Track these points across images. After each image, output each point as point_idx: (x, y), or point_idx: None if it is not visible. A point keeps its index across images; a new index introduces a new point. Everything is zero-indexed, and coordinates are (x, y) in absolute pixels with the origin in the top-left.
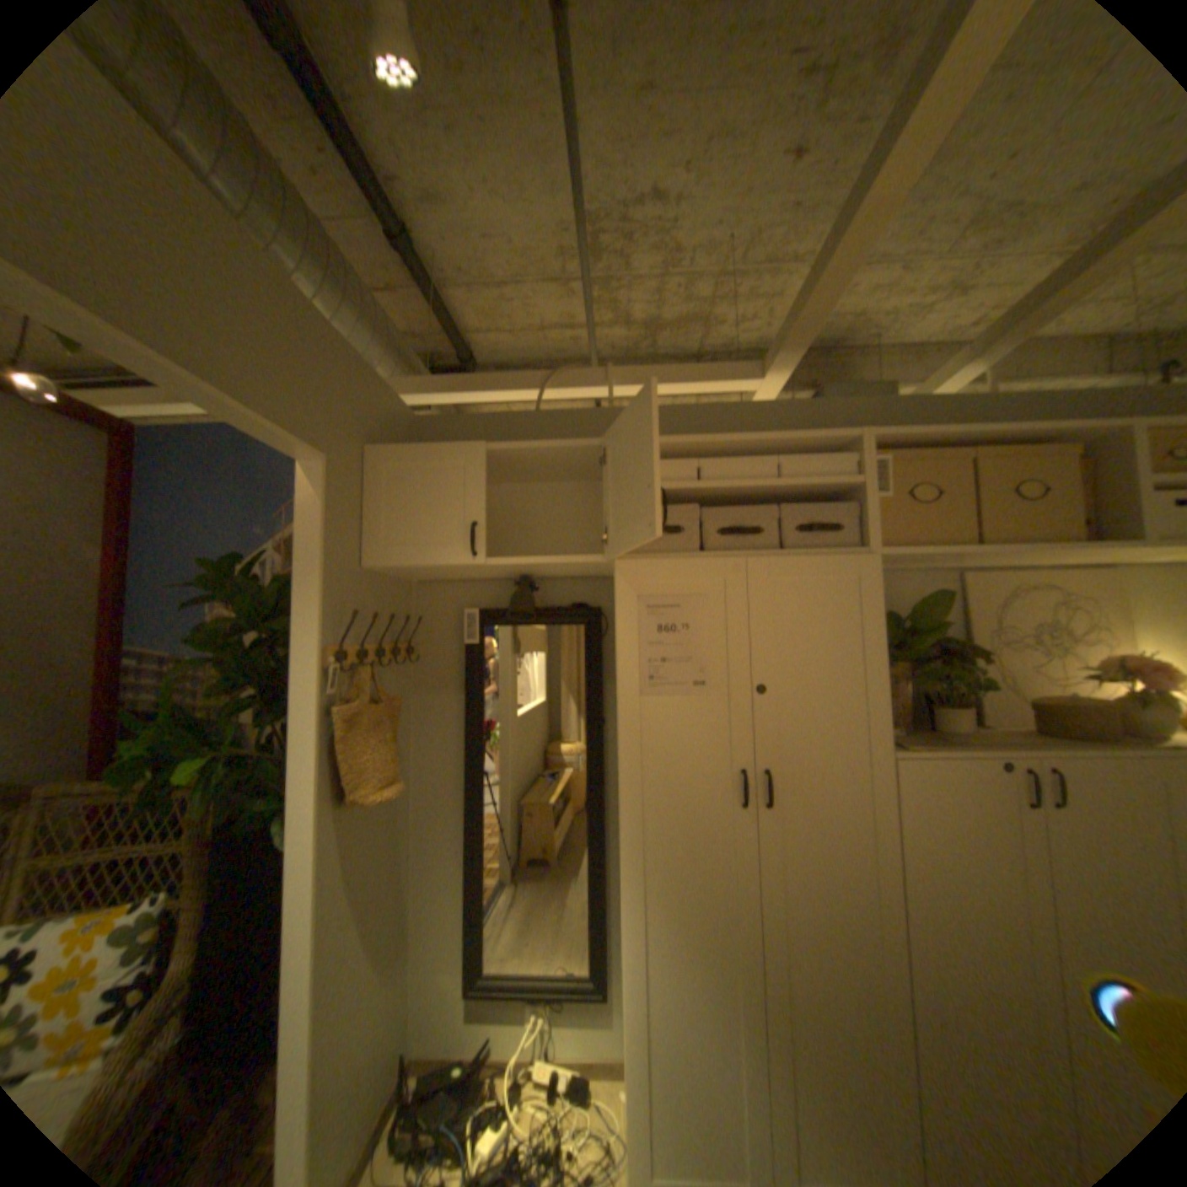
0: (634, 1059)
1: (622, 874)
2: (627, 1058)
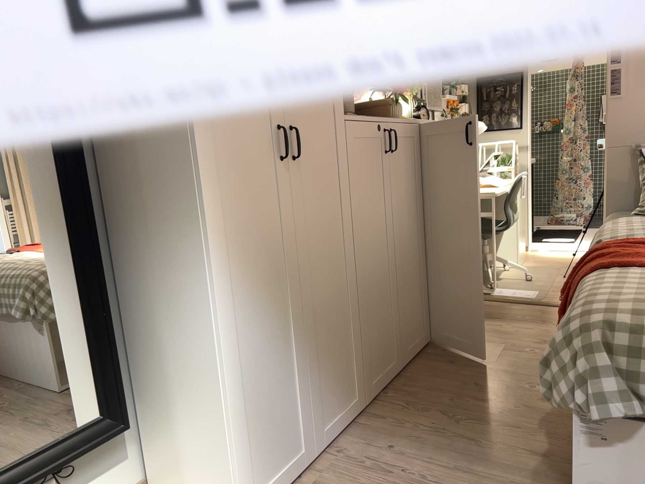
0: (234, 404)
1: (208, 232)
2: (229, 407)
